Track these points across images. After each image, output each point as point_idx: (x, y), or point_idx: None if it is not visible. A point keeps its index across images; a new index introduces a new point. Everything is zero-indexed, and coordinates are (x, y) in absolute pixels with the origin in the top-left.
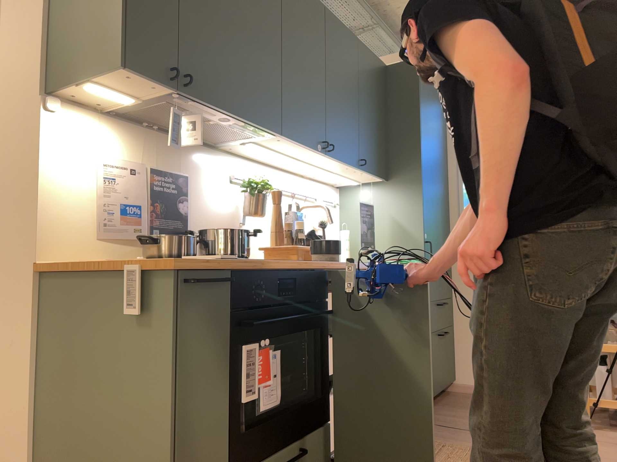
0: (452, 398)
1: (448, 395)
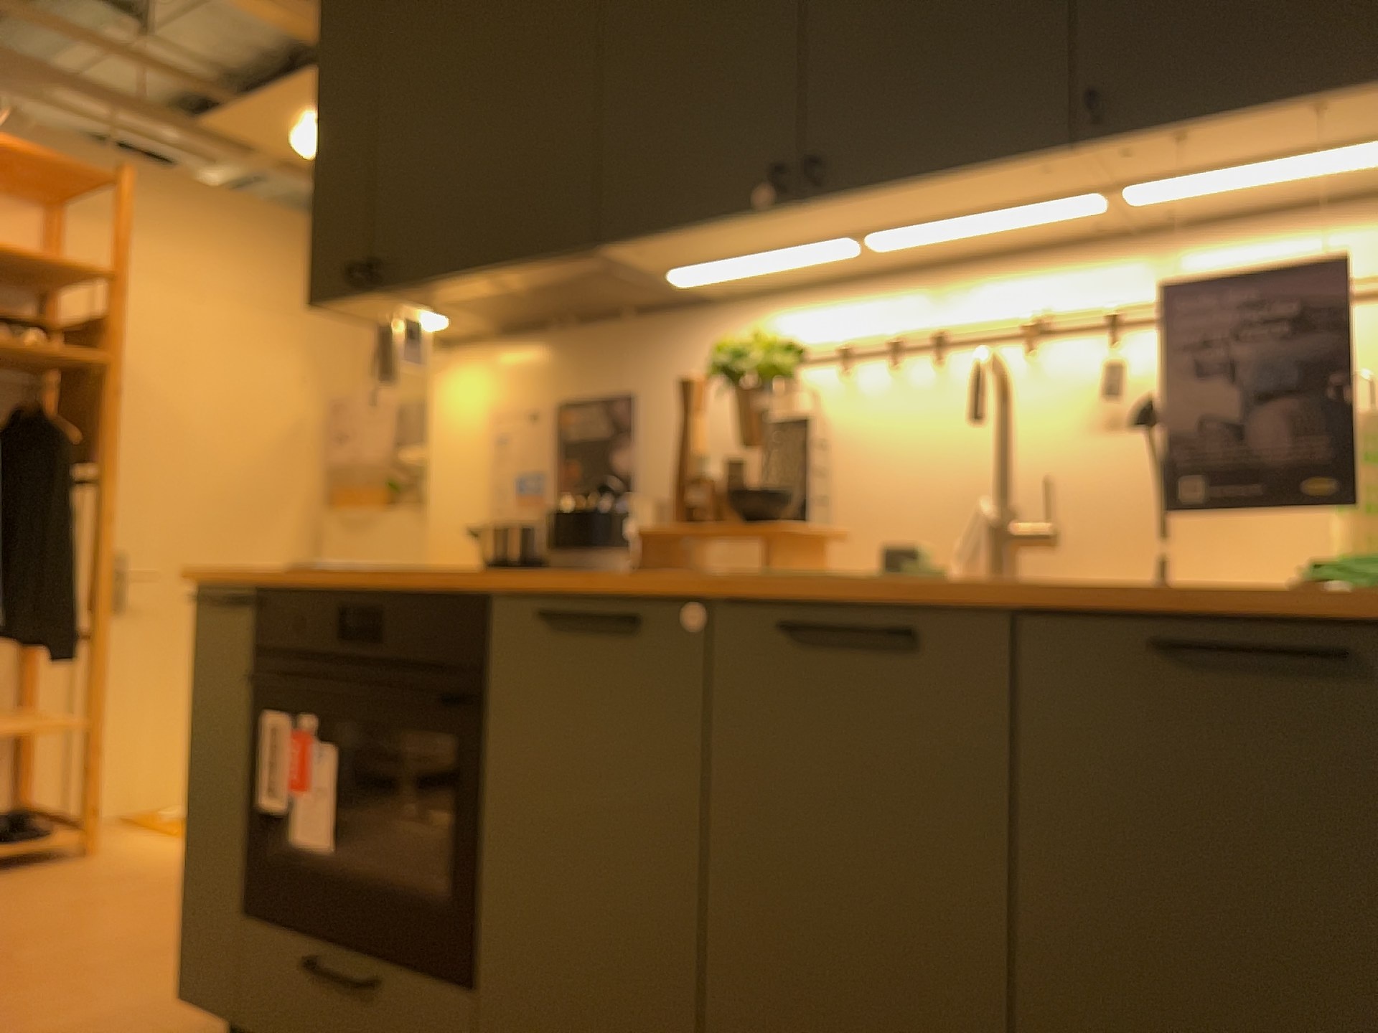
0: None
1: None
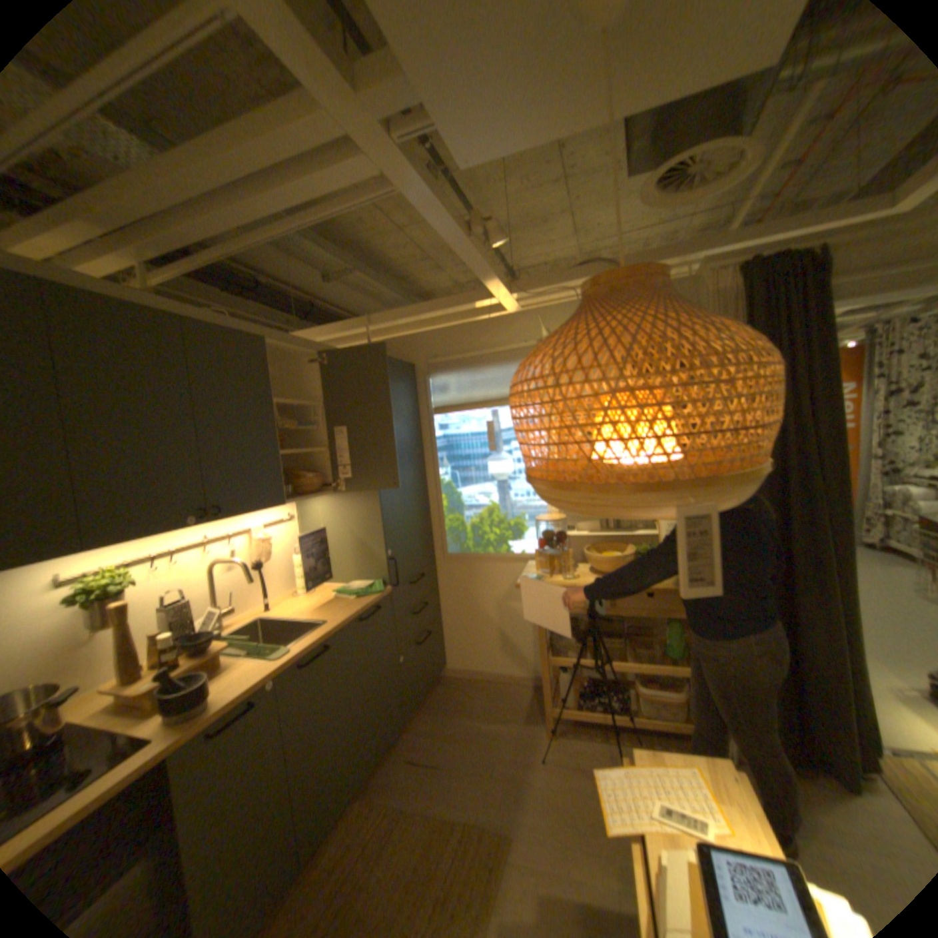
0: (438, 694)
1: (437, 688)
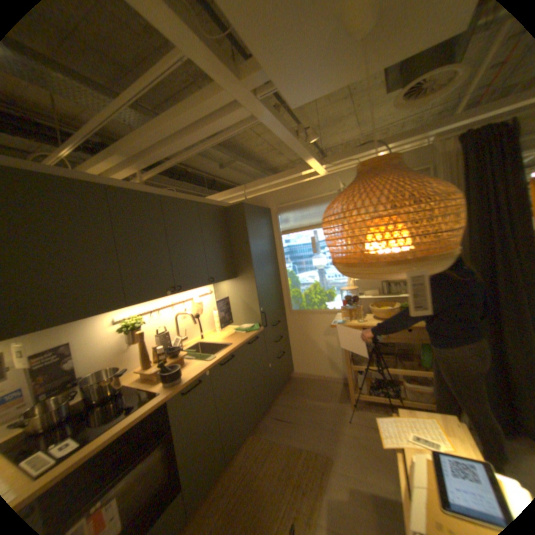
0: (290, 385)
1: (289, 383)
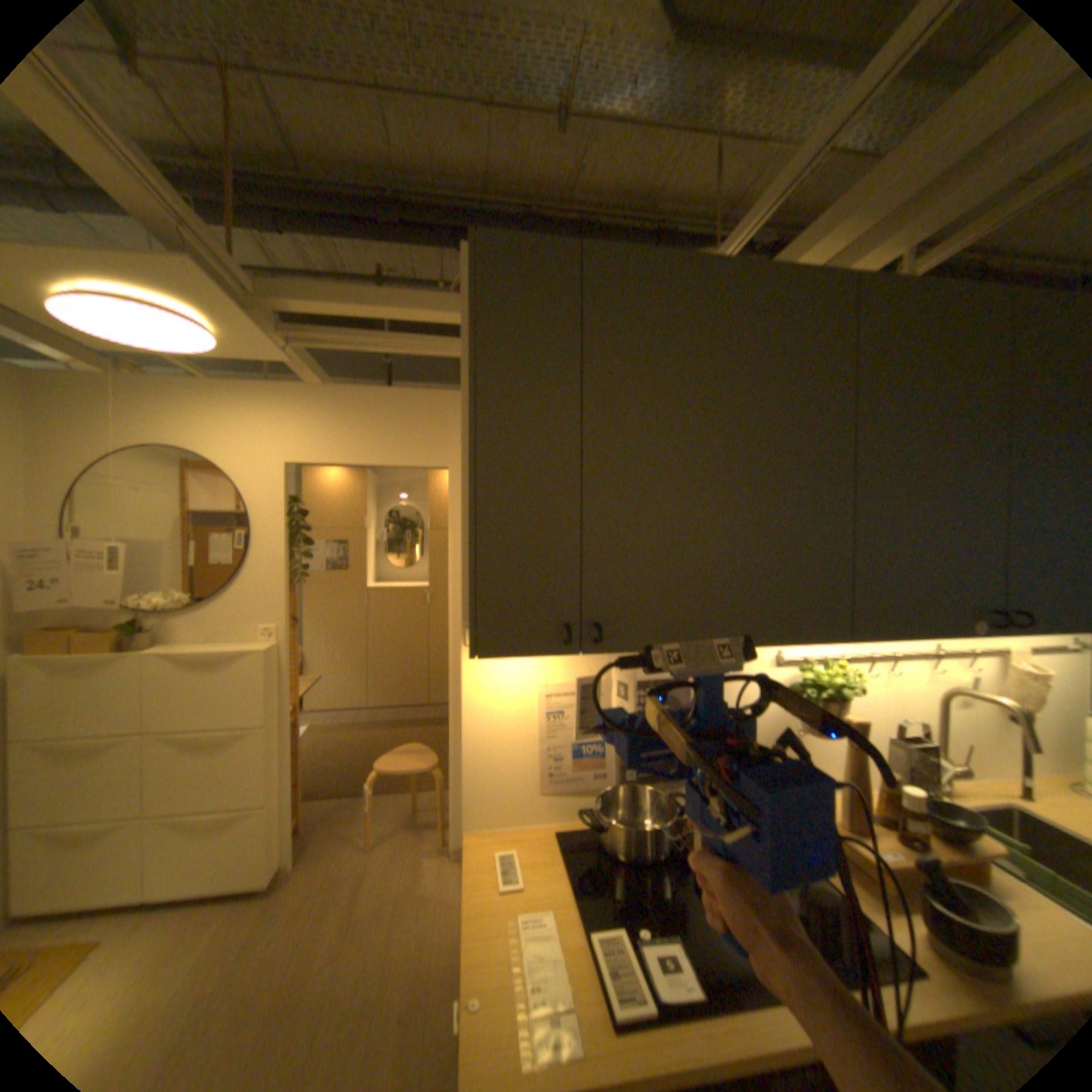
0: None
1: None
